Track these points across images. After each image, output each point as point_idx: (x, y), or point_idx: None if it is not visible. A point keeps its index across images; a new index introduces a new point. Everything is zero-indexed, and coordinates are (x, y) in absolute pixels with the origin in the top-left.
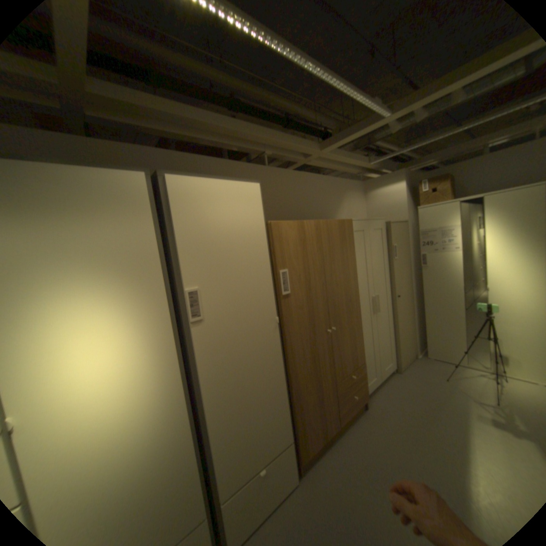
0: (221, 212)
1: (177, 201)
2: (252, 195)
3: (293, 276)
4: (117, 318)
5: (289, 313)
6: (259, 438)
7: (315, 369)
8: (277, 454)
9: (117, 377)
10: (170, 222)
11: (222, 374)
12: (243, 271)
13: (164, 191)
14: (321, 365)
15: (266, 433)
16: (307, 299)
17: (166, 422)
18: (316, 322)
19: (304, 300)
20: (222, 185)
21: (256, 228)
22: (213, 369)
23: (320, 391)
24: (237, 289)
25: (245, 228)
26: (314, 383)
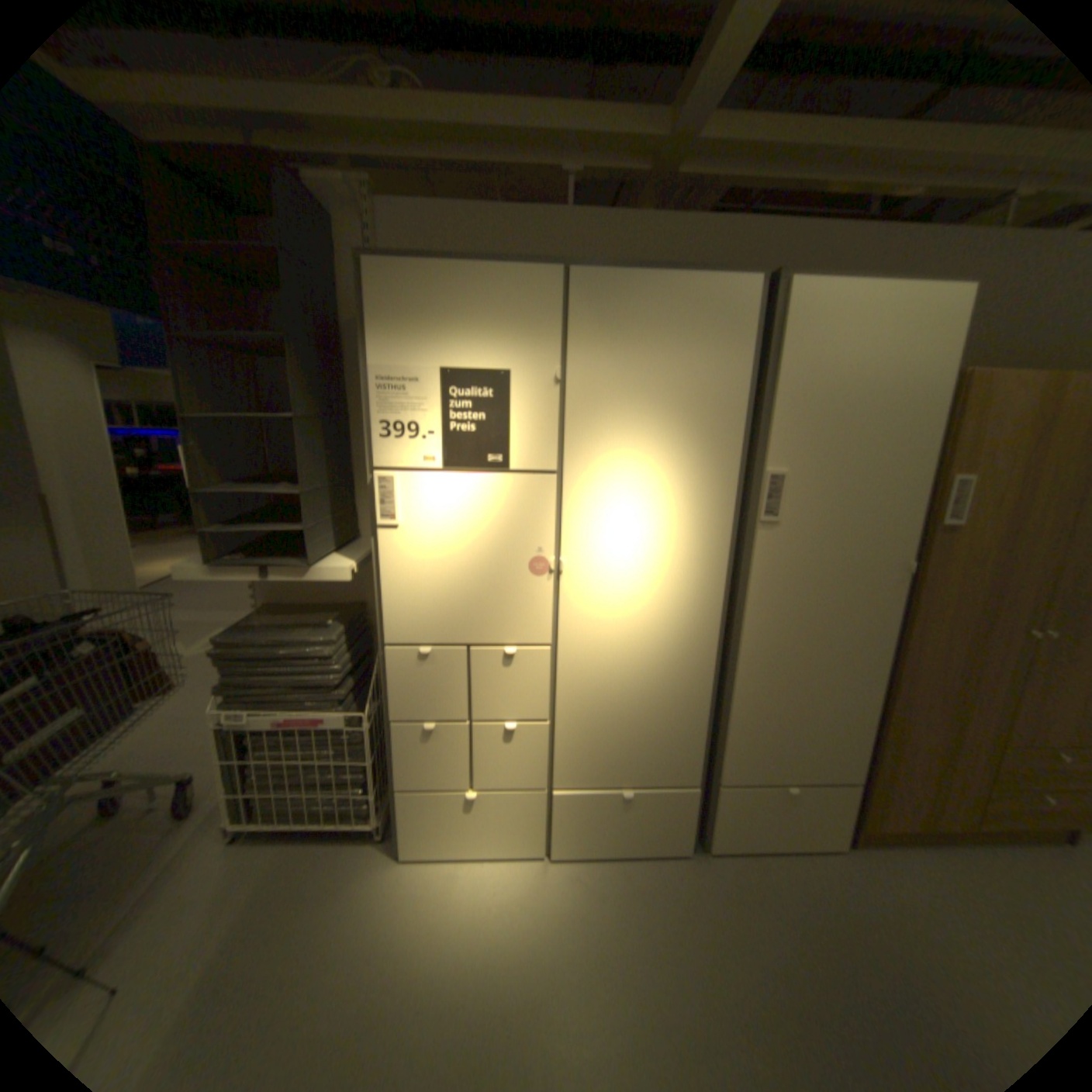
0: (871, 342)
1: (800, 322)
2: (952, 310)
3: (989, 492)
4: (674, 486)
5: (947, 564)
6: (807, 740)
7: (967, 692)
8: (828, 783)
9: (655, 560)
10: (778, 358)
11: (782, 617)
12: (876, 459)
13: (783, 305)
14: (986, 692)
15: (821, 740)
16: (1006, 551)
17: (690, 643)
18: (1011, 605)
19: (996, 550)
20: (891, 289)
21: (936, 379)
22: (772, 603)
23: (960, 739)
24: (854, 490)
25: (909, 378)
26: (952, 716)
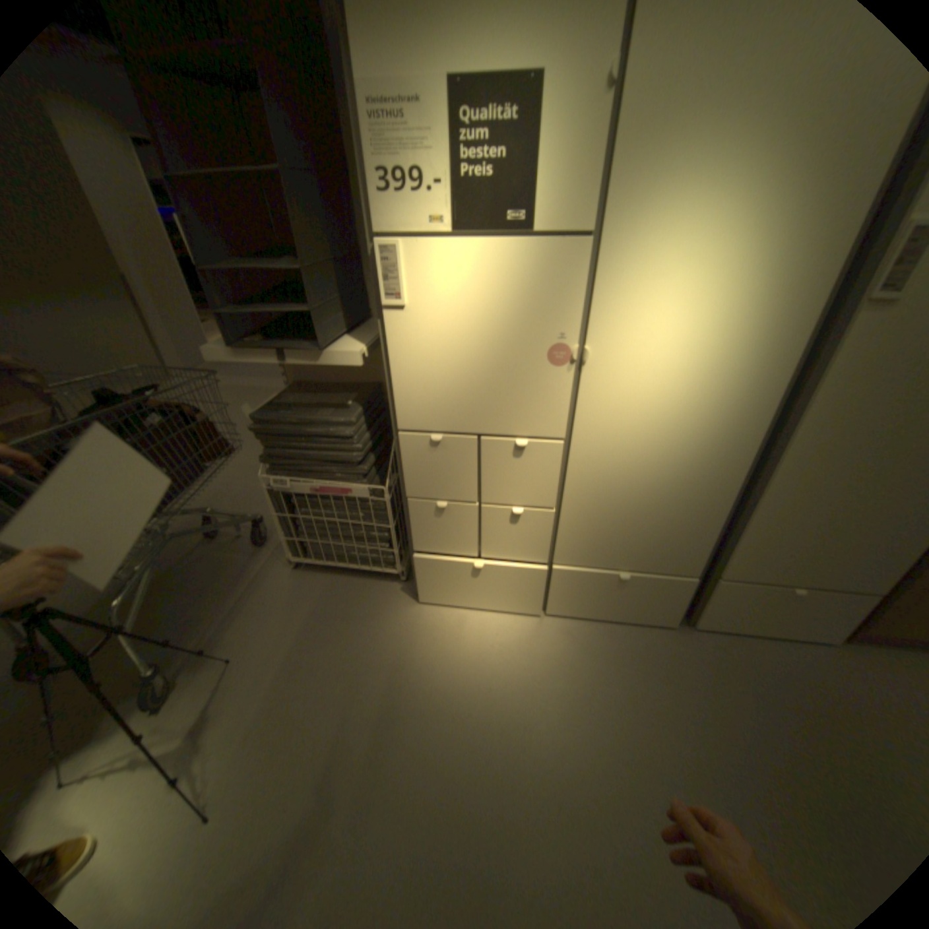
0: None
1: None
2: None
3: None
4: (754, 248)
5: None
6: (835, 550)
7: None
8: (844, 589)
9: (703, 350)
10: None
11: (854, 422)
12: None
13: None
14: None
15: (852, 551)
16: None
17: (725, 445)
18: None
19: None
20: None
21: None
22: (846, 406)
23: None
24: None
25: None
26: None
